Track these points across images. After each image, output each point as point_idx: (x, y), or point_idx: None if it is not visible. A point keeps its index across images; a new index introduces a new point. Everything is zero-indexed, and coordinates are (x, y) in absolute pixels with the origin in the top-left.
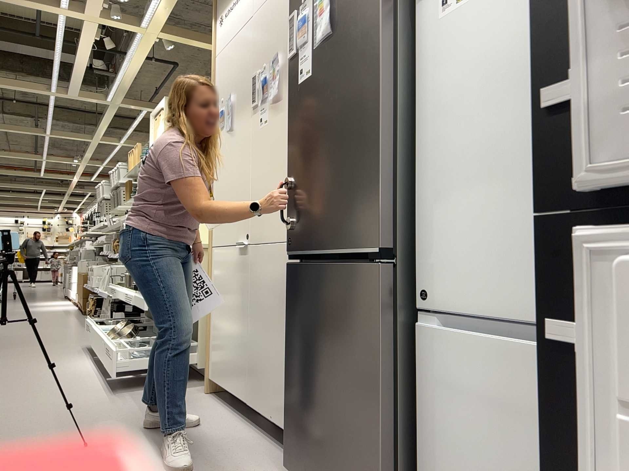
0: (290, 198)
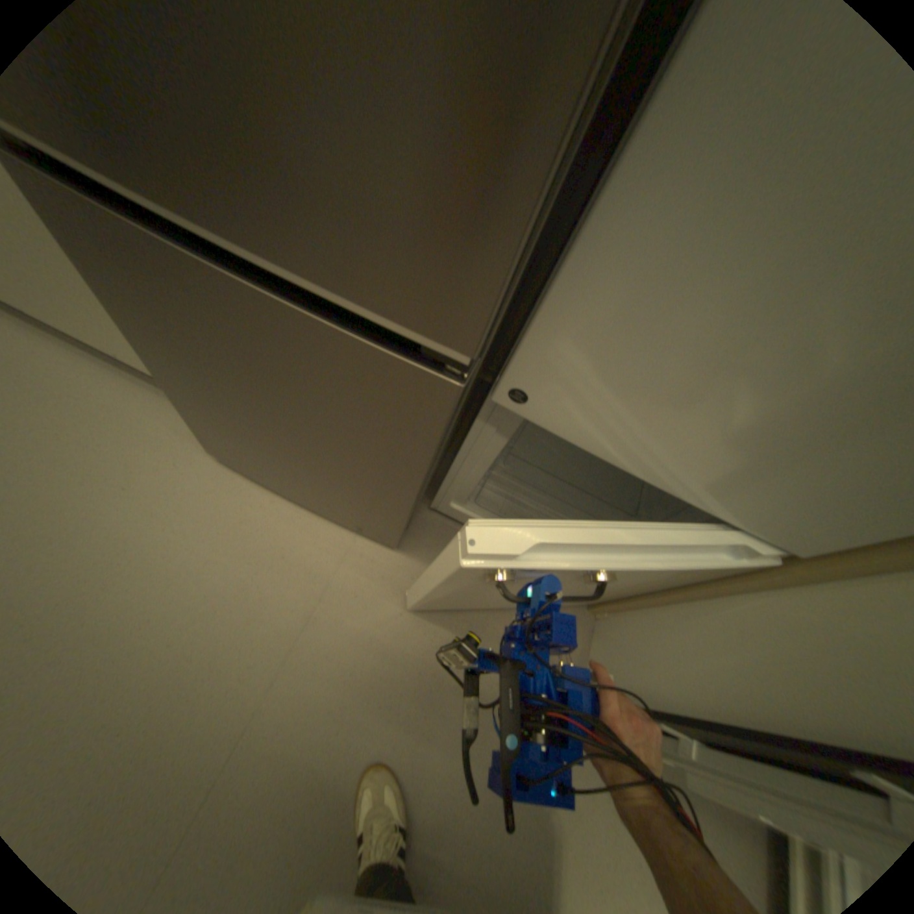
0: None
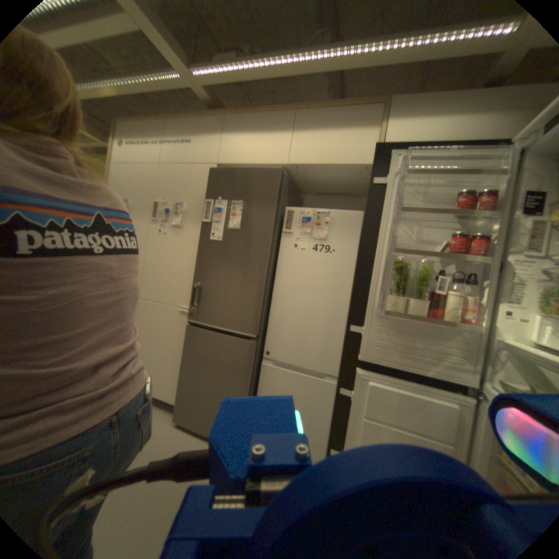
0: (193, 292)
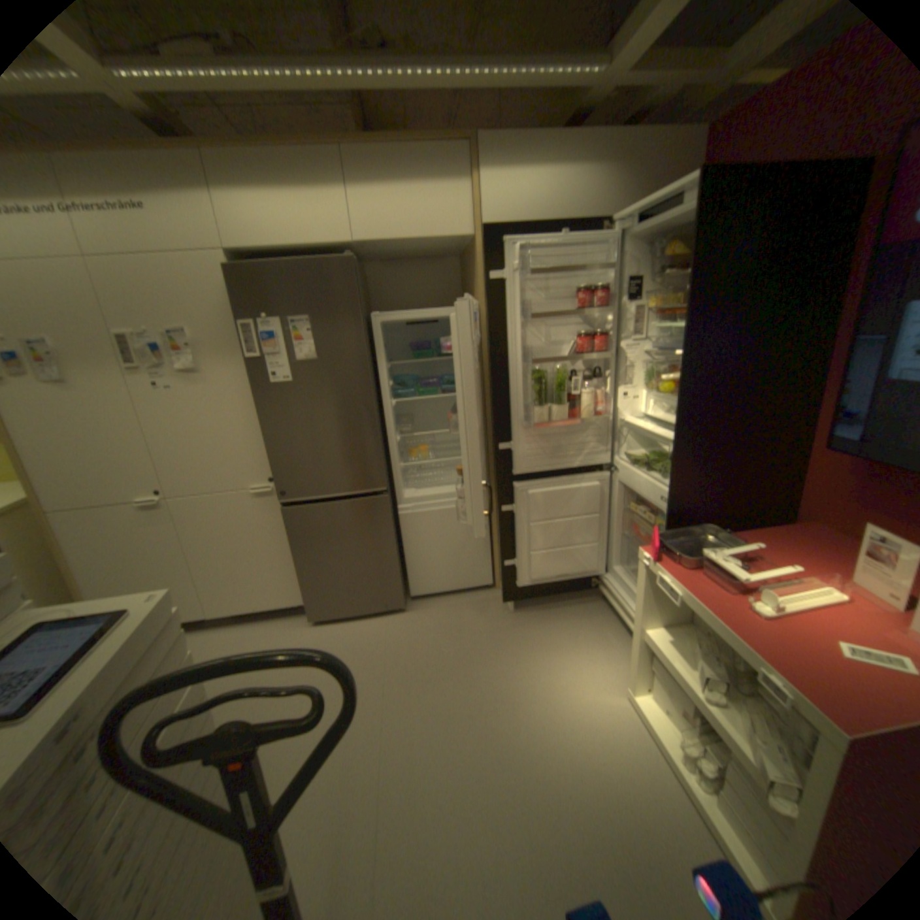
0: (276, 464)
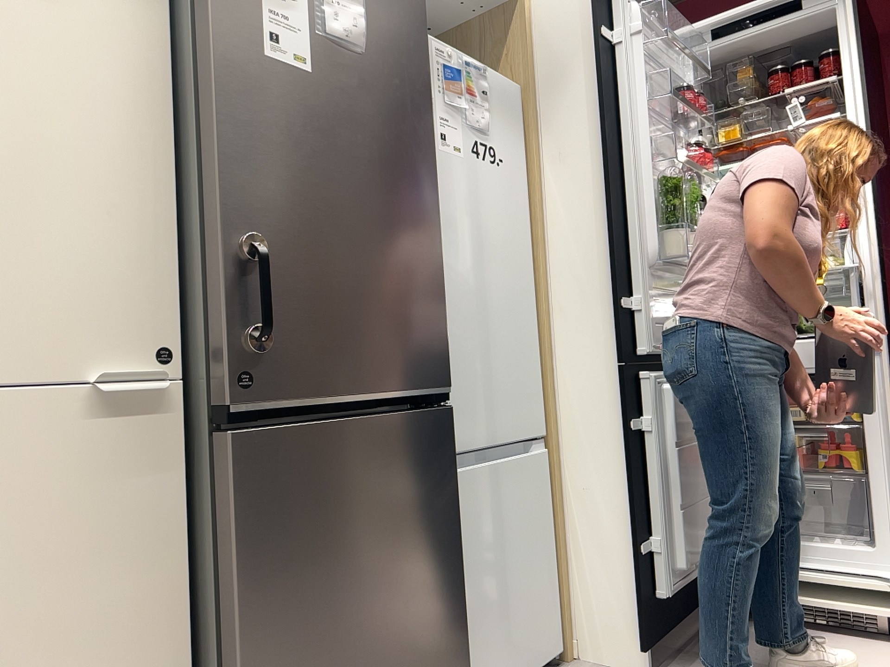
0: (236, 282)
